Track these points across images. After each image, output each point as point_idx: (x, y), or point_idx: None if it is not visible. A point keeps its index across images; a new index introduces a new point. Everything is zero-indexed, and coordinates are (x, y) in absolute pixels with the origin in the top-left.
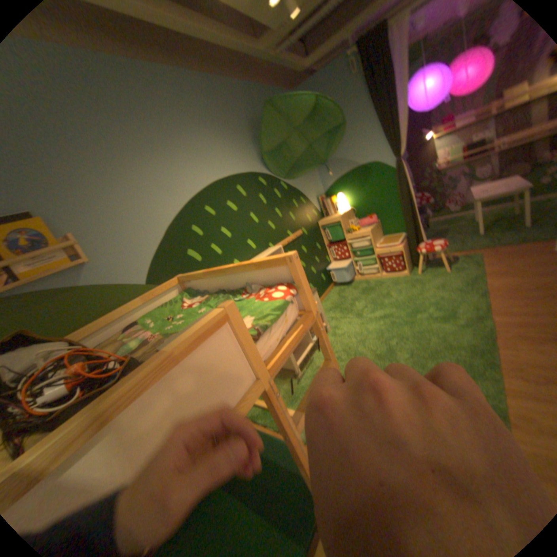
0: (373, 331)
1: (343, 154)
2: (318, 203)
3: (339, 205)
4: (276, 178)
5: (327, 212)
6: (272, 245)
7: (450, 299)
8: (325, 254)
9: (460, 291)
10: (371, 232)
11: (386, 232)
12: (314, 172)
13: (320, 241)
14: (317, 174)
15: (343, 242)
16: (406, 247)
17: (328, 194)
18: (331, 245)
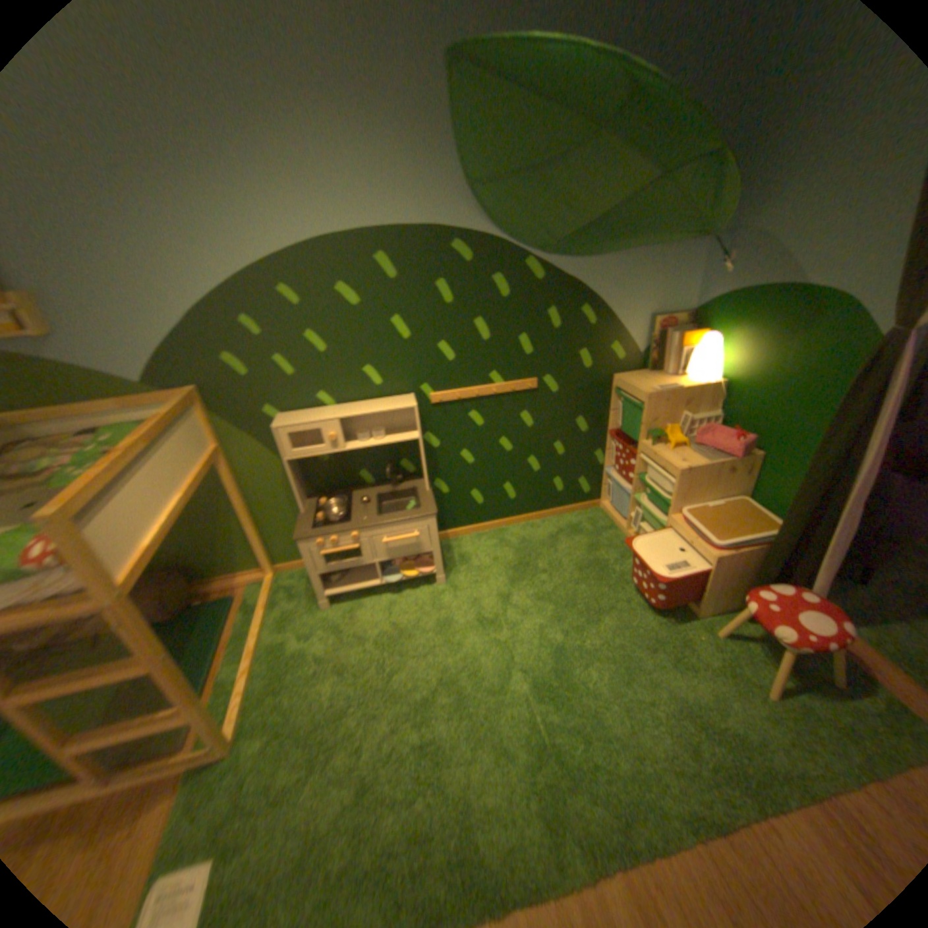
0: (465, 651)
1: (784, 230)
2: (648, 334)
3: (695, 363)
4: (515, 251)
5: (661, 362)
6: (430, 392)
7: (639, 751)
8: (595, 448)
9: (689, 764)
10: (684, 478)
11: (763, 493)
12: (687, 247)
13: (598, 418)
14: (698, 256)
15: (632, 453)
16: (745, 567)
17: (700, 319)
18: (613, 439)
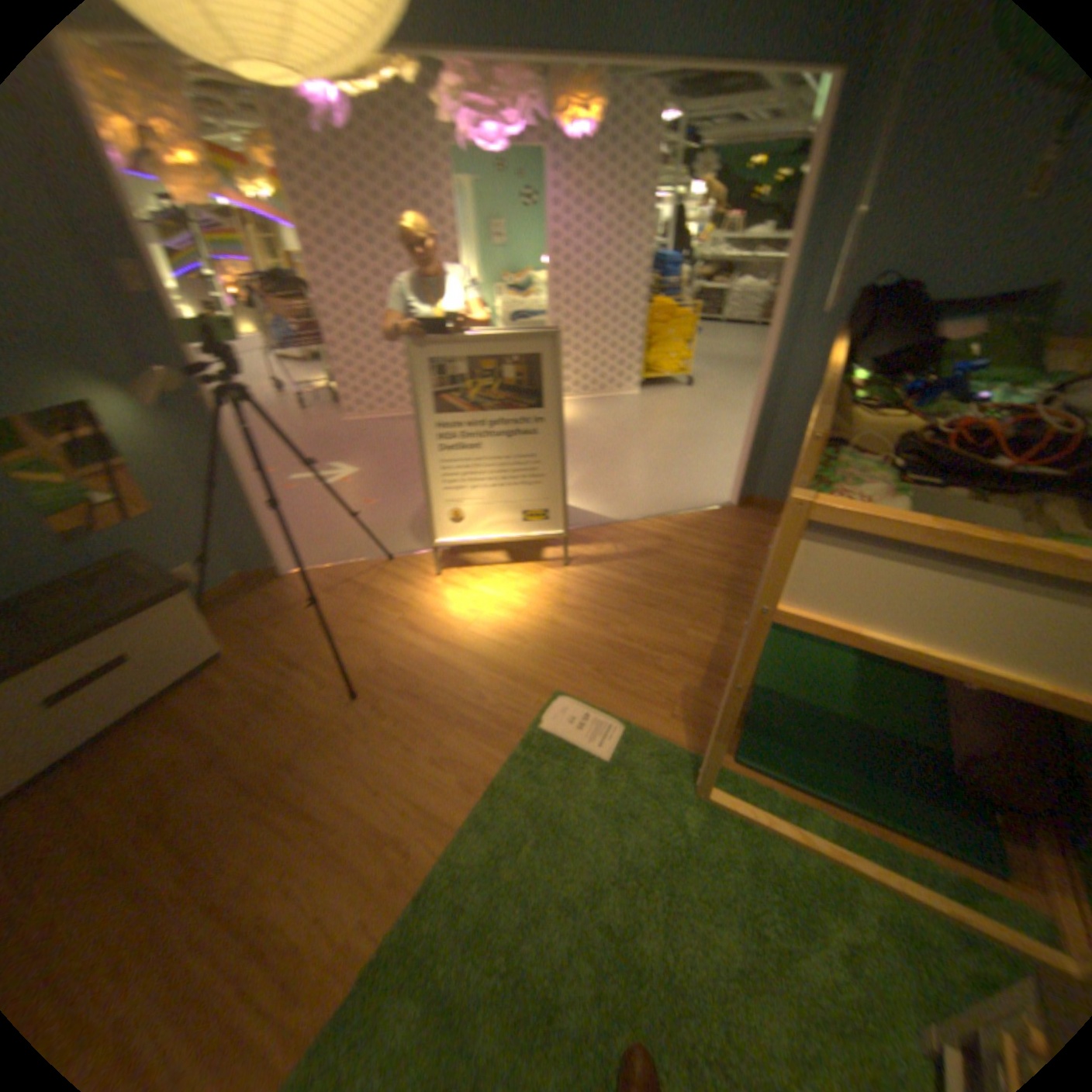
0: None
1: None
2: None
3: None
4: None
5: None
6: None
7: None
8: None
9: None
10: None
11: None
12: None
13: None
14: None
15: None
16: None
17: None
18: None
